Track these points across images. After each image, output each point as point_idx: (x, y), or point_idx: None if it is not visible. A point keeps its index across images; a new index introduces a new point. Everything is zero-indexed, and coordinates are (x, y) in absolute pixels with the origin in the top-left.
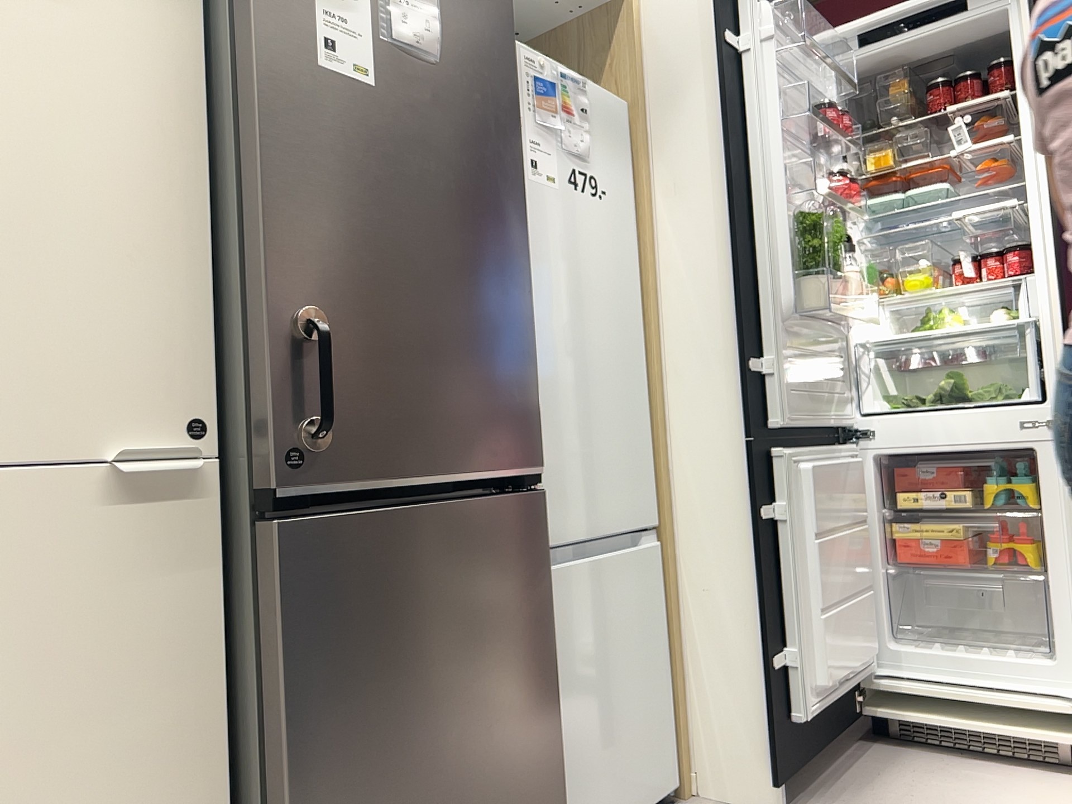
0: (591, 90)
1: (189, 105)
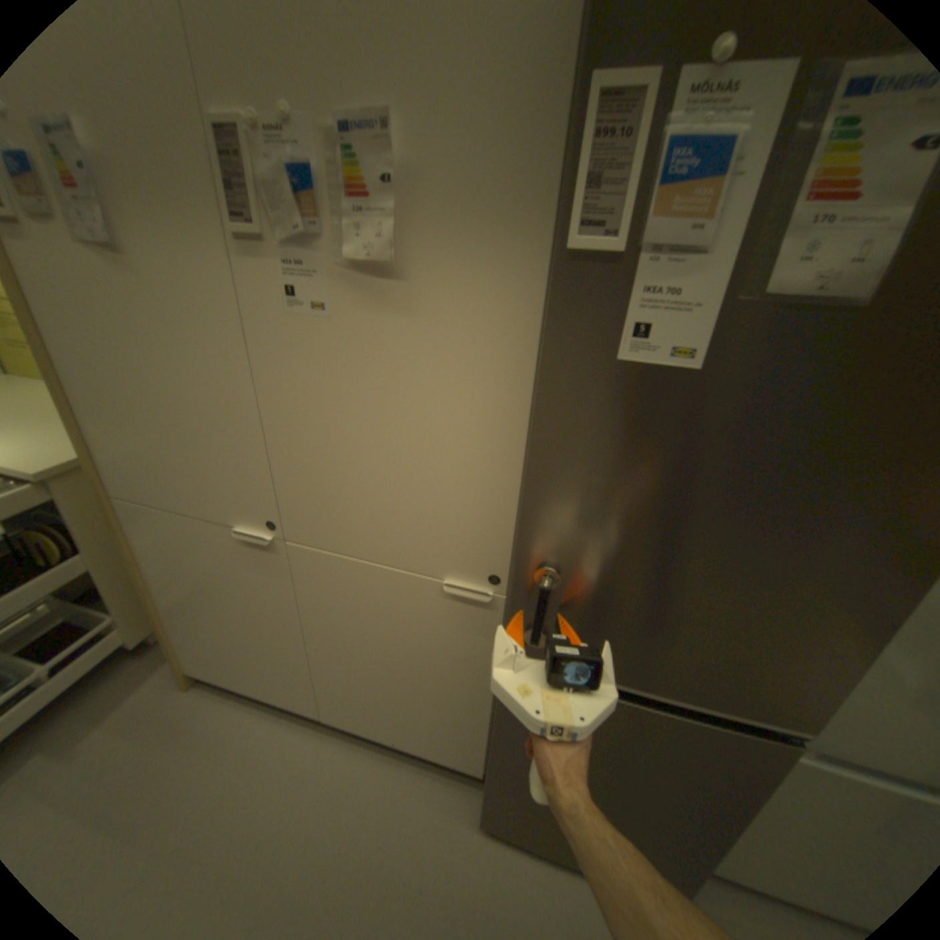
0: None
1: (522, 373)
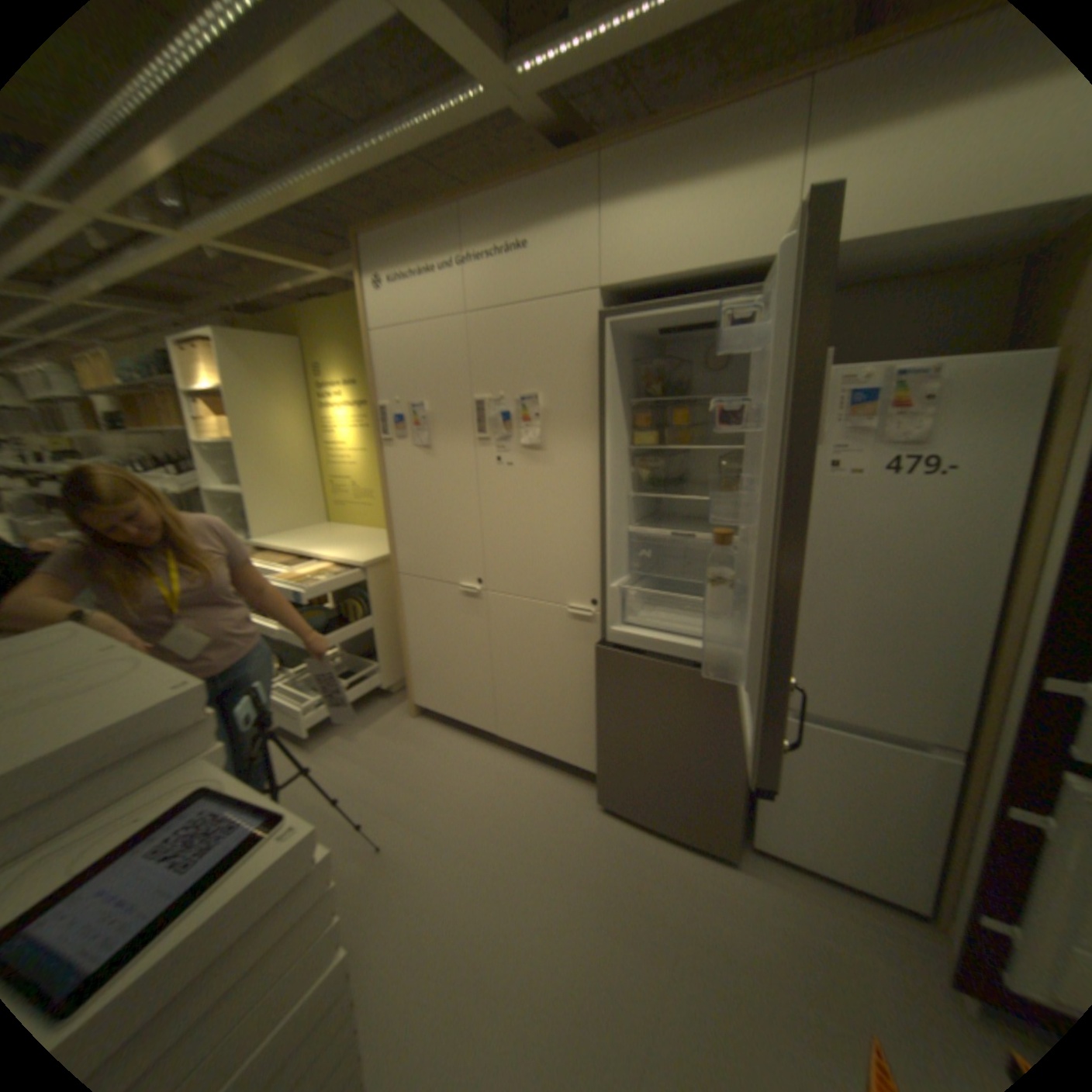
0: (956, 368)
1: (594, 487)
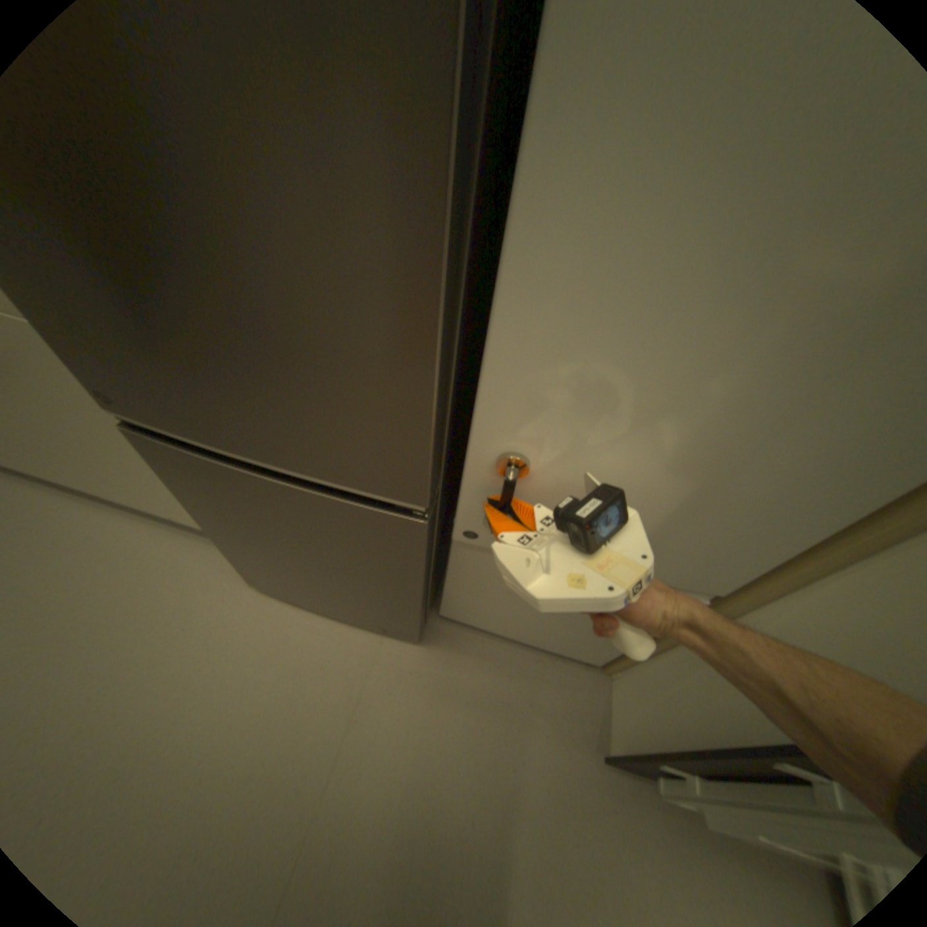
0: None
1: None
